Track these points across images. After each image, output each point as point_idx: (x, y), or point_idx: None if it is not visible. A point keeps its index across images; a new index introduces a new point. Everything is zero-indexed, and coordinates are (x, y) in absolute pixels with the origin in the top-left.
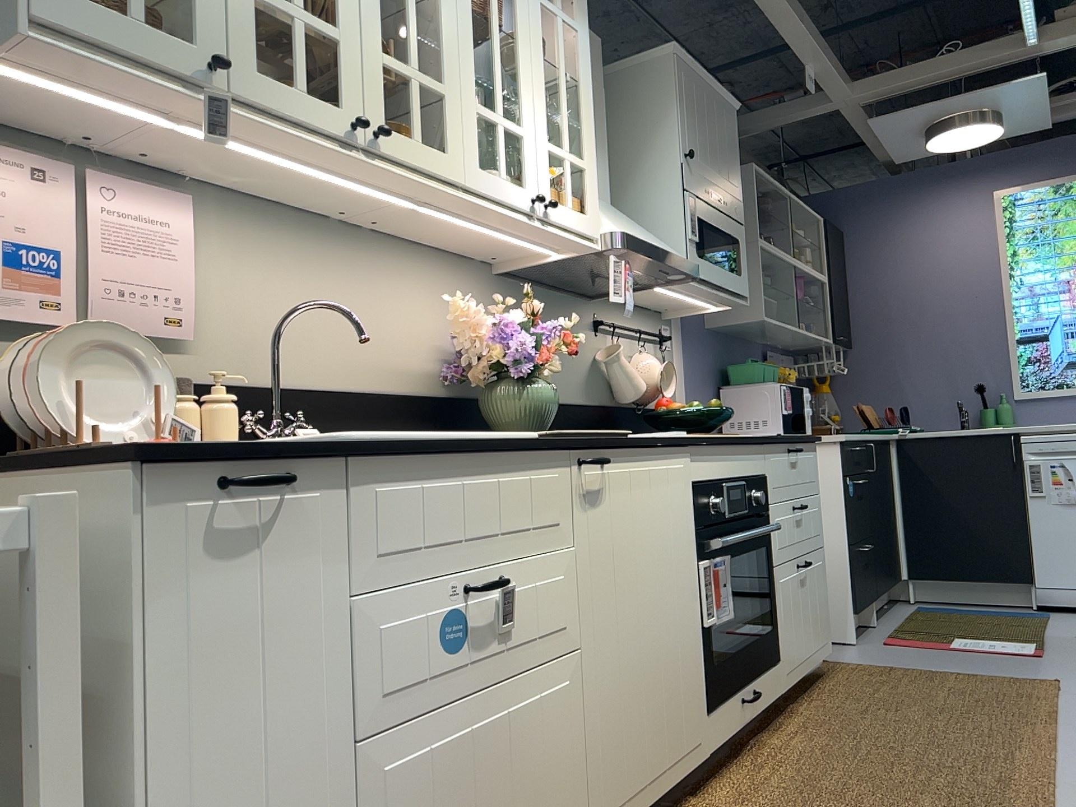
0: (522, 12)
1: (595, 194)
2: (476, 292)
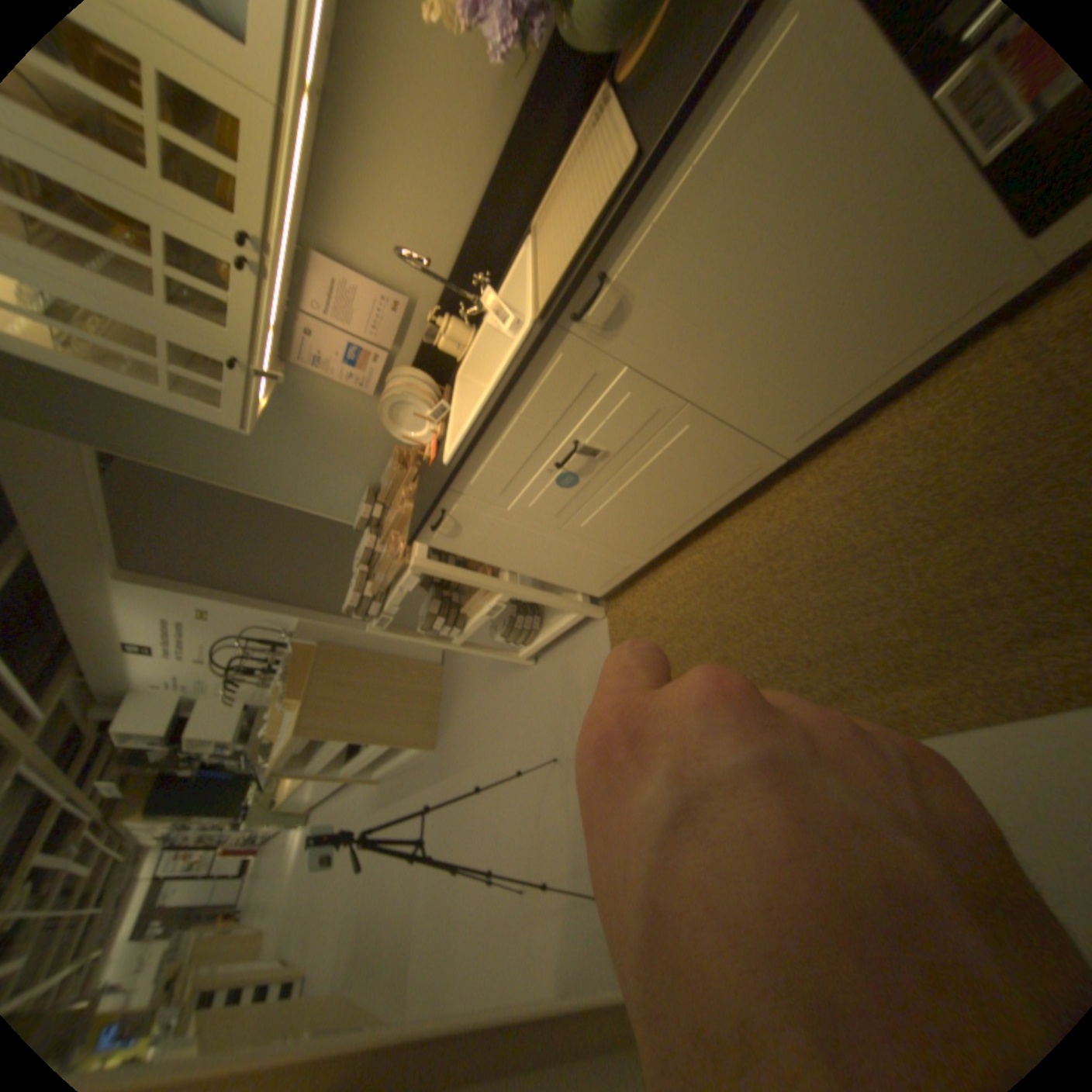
0: None
1: None
2: None
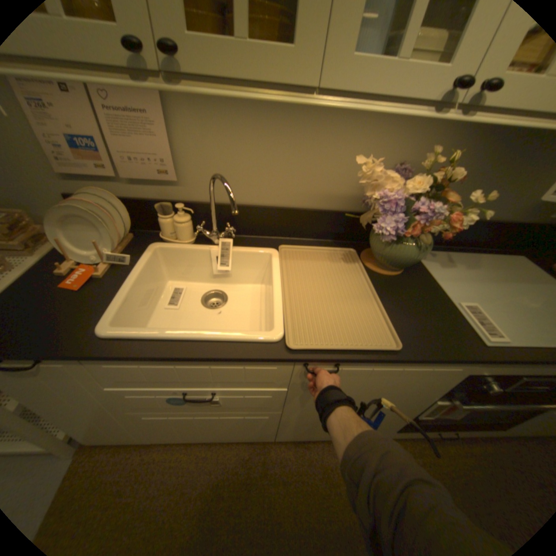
0: None
1: None
2: (424, 137)
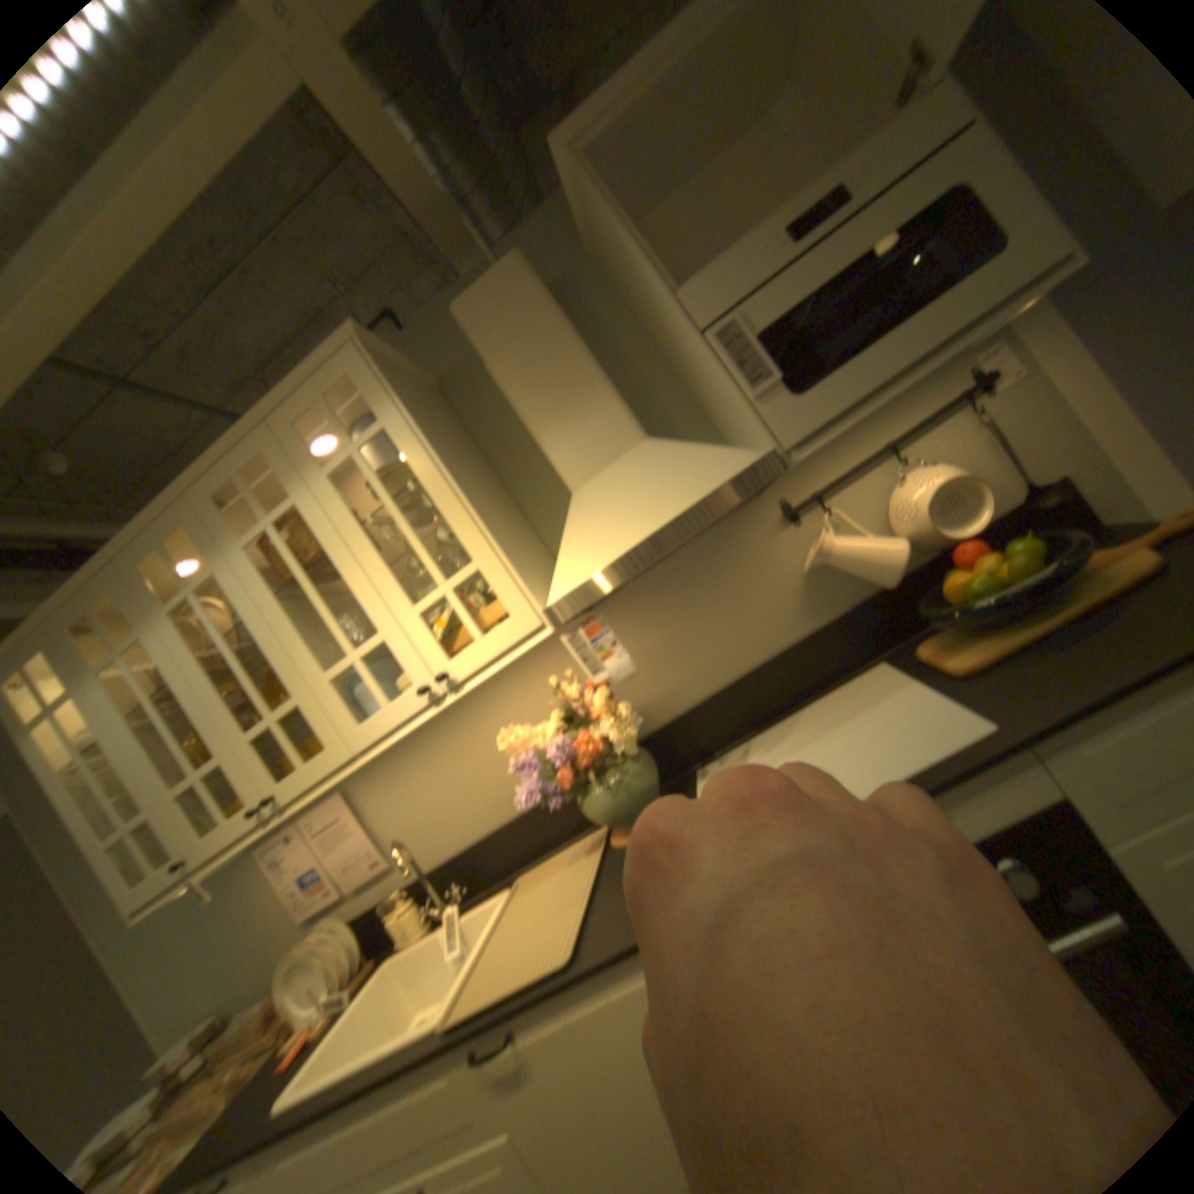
0: (317, 524)
1: (507, 586)
2: (562, 670)
